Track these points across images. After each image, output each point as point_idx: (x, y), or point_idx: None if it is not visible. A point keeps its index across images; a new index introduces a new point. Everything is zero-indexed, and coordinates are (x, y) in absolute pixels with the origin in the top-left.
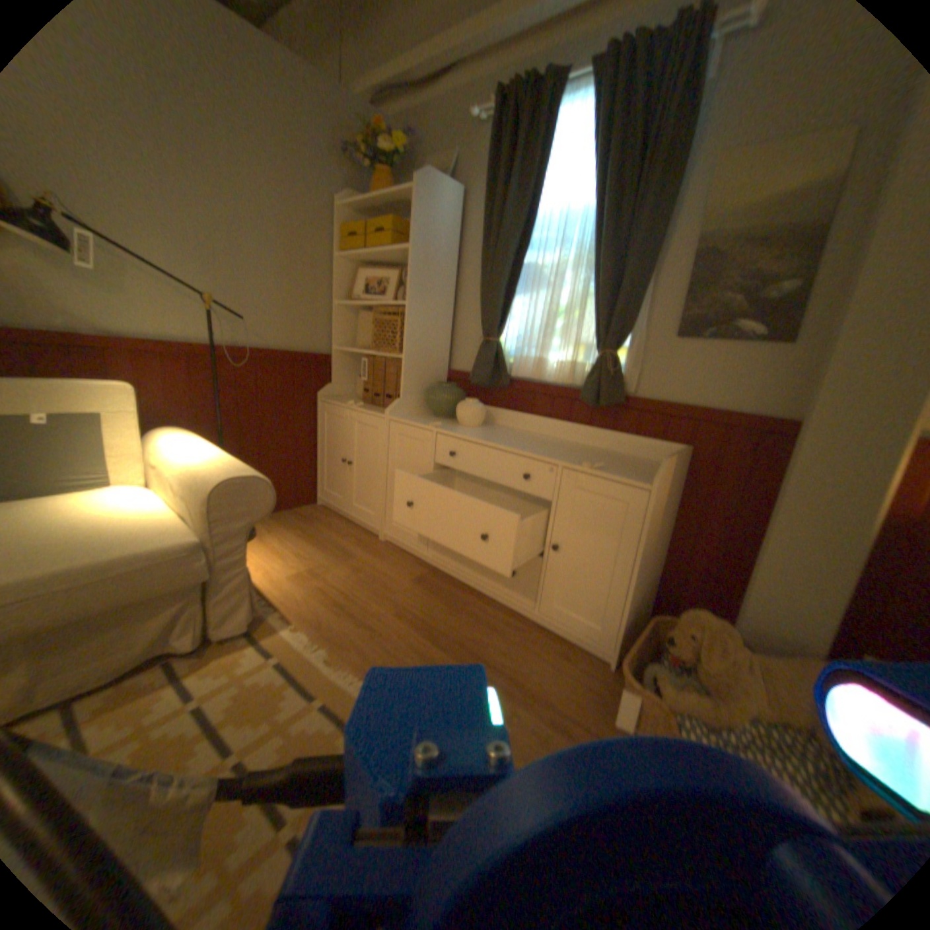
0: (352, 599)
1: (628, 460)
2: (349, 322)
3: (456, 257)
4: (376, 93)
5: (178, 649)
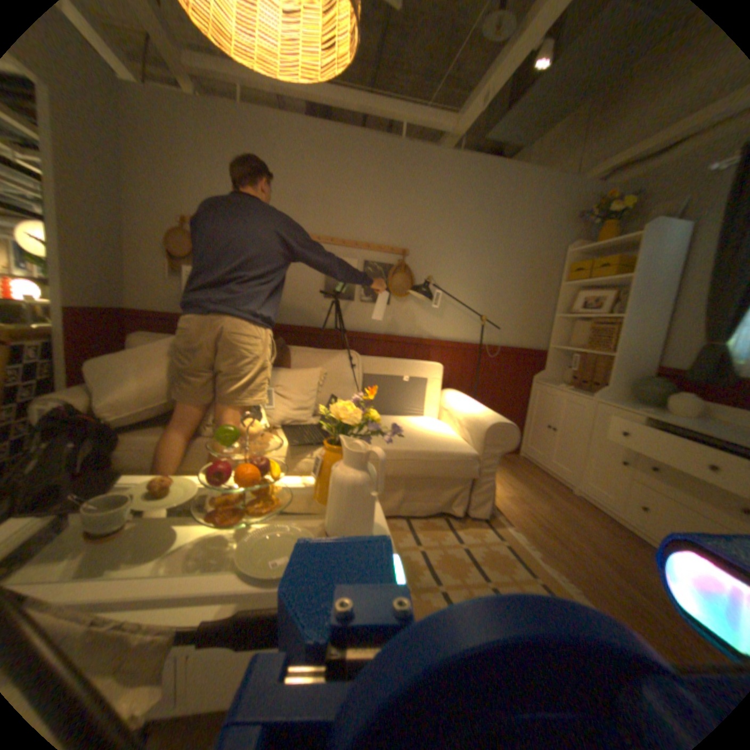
0: (557, 528)
1: None
2: (566, 327)
3: (678, 276)
4: (609, 171)
5: (456, 512)
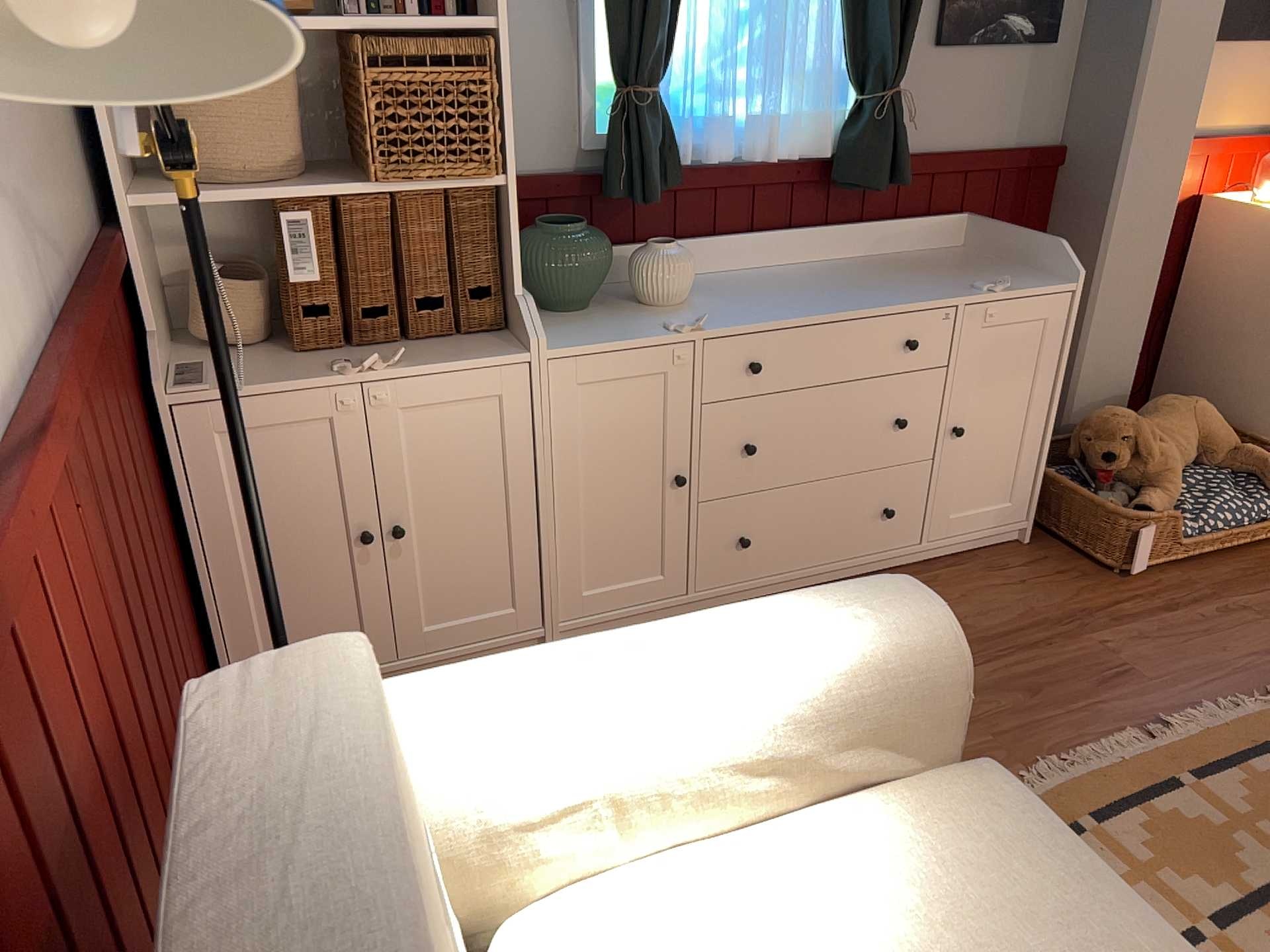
0: None
1: (926, 260)
2: None
3: None
4: None
5: None
